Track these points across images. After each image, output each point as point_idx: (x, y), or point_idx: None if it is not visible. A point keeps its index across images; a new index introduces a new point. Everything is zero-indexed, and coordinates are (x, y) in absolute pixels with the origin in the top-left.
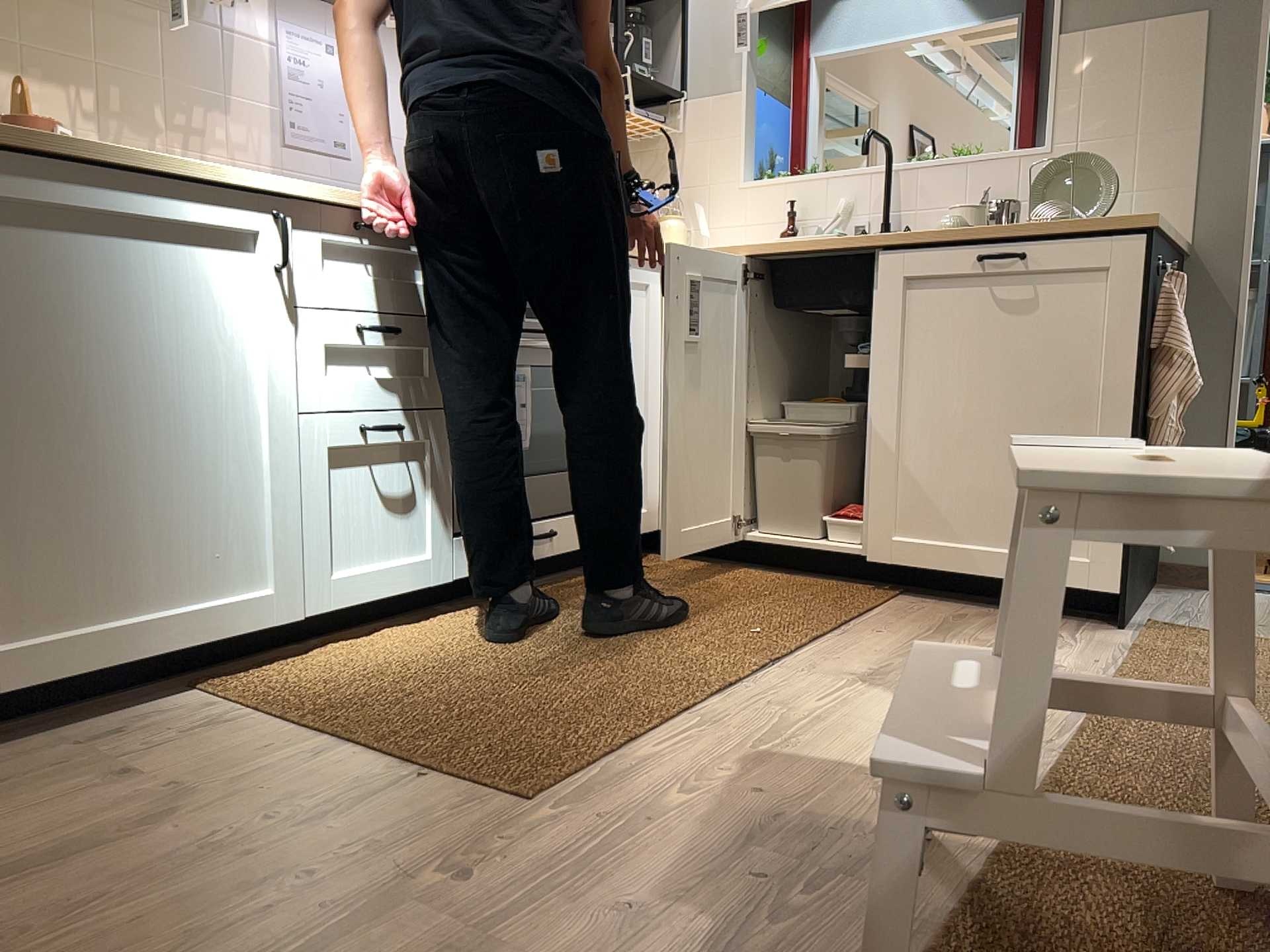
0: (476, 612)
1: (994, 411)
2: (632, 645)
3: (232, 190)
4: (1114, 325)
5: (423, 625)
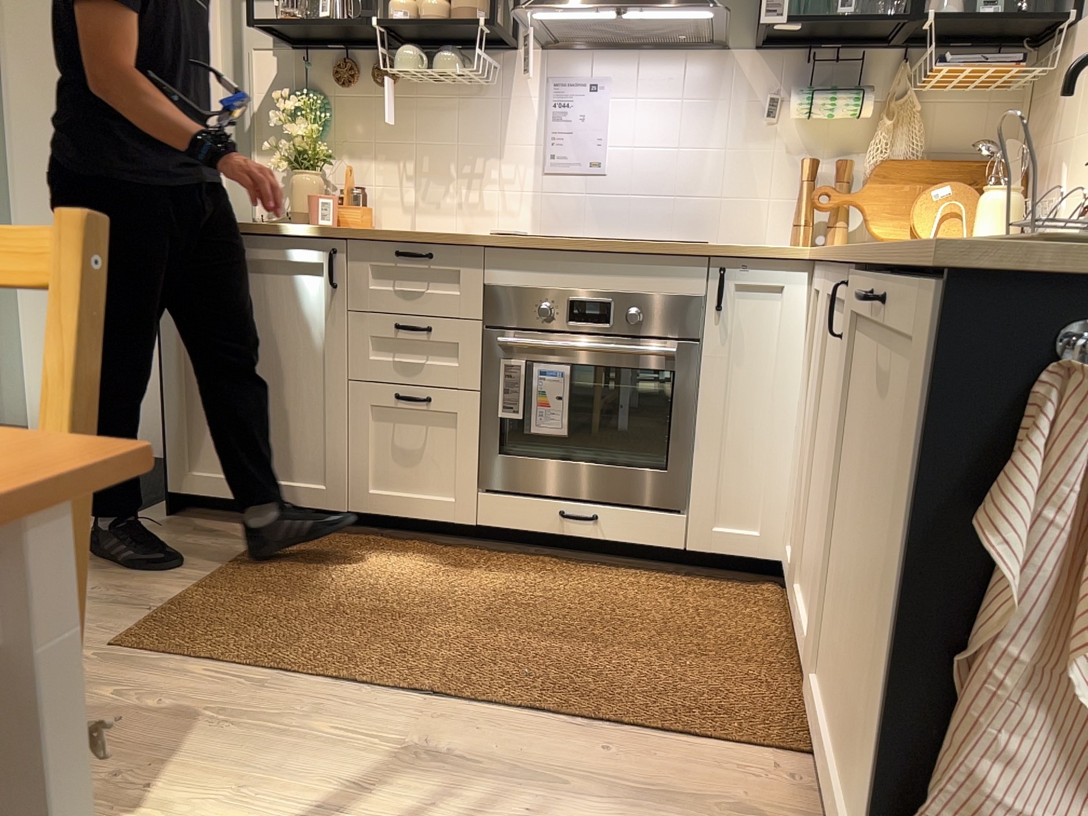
0: (501, 558)
1: (859, 551)
2: (439, 625)
3: (306, 240)
4: (907, 464)
5: (450, 550)
